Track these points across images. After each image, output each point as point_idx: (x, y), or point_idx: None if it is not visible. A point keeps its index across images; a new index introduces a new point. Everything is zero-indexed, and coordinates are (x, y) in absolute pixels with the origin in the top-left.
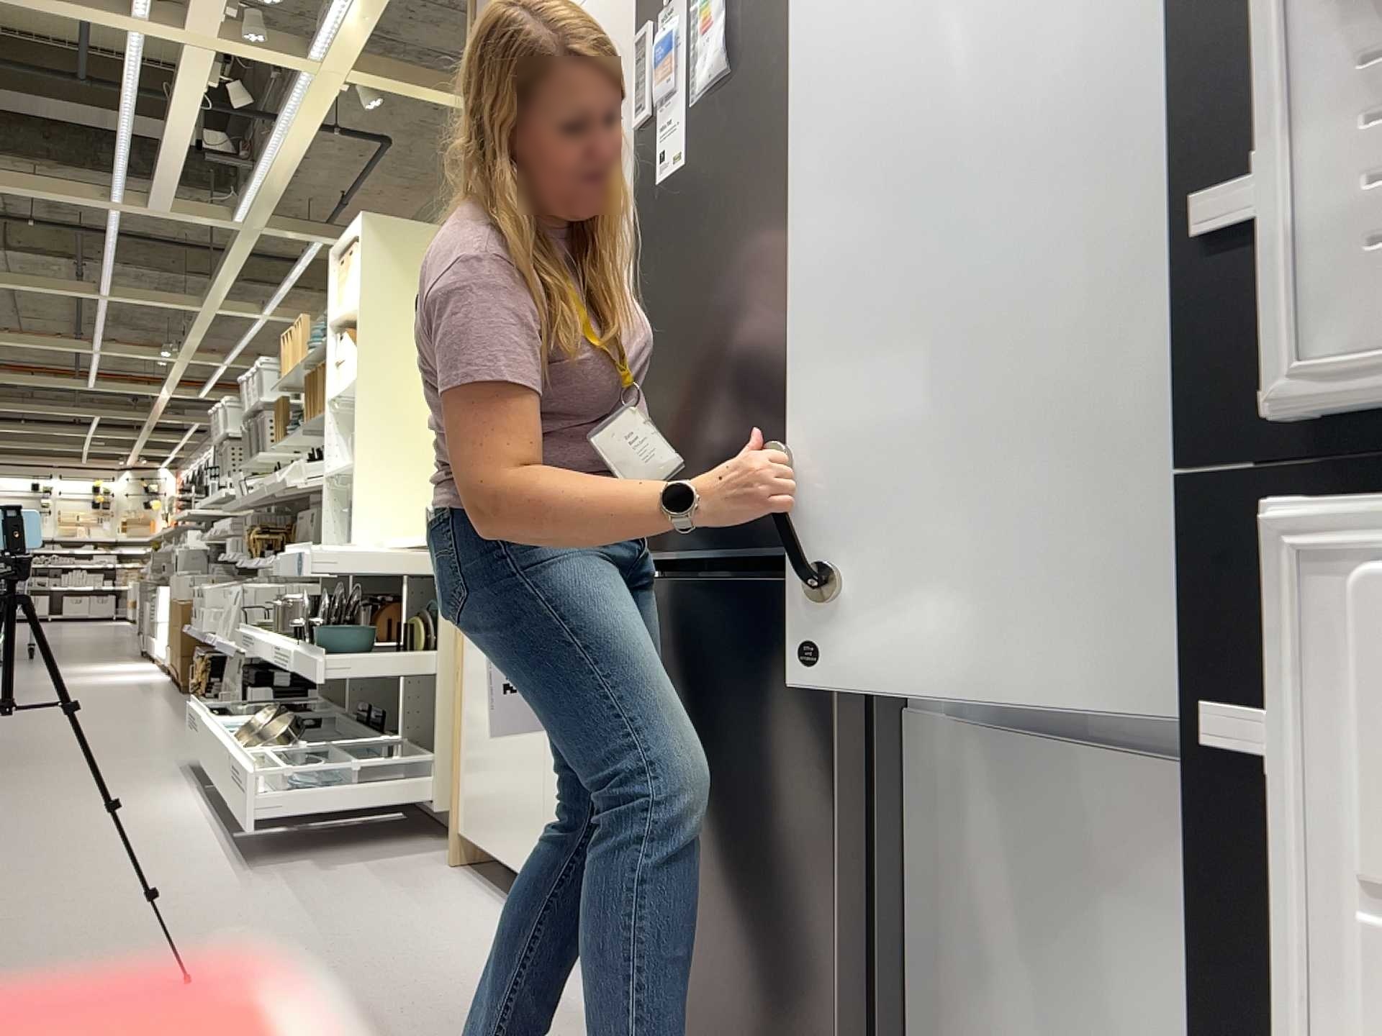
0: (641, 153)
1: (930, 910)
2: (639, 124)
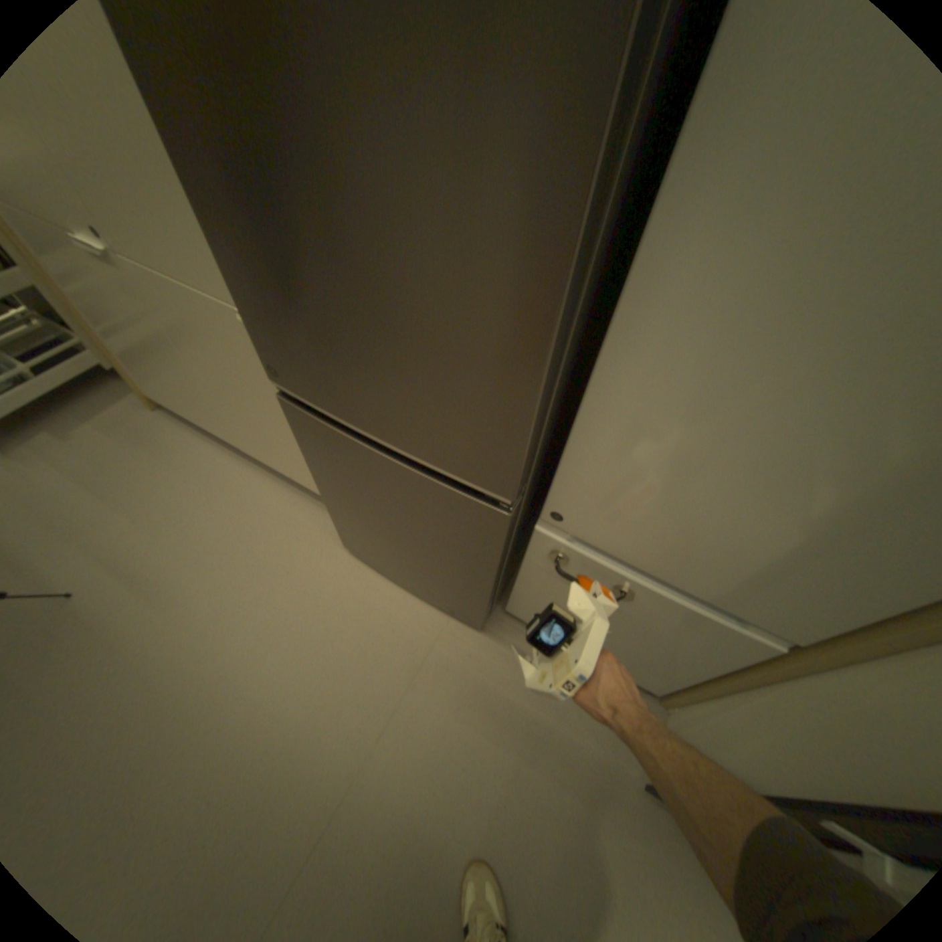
0: None
1: (523, 566)
2: None
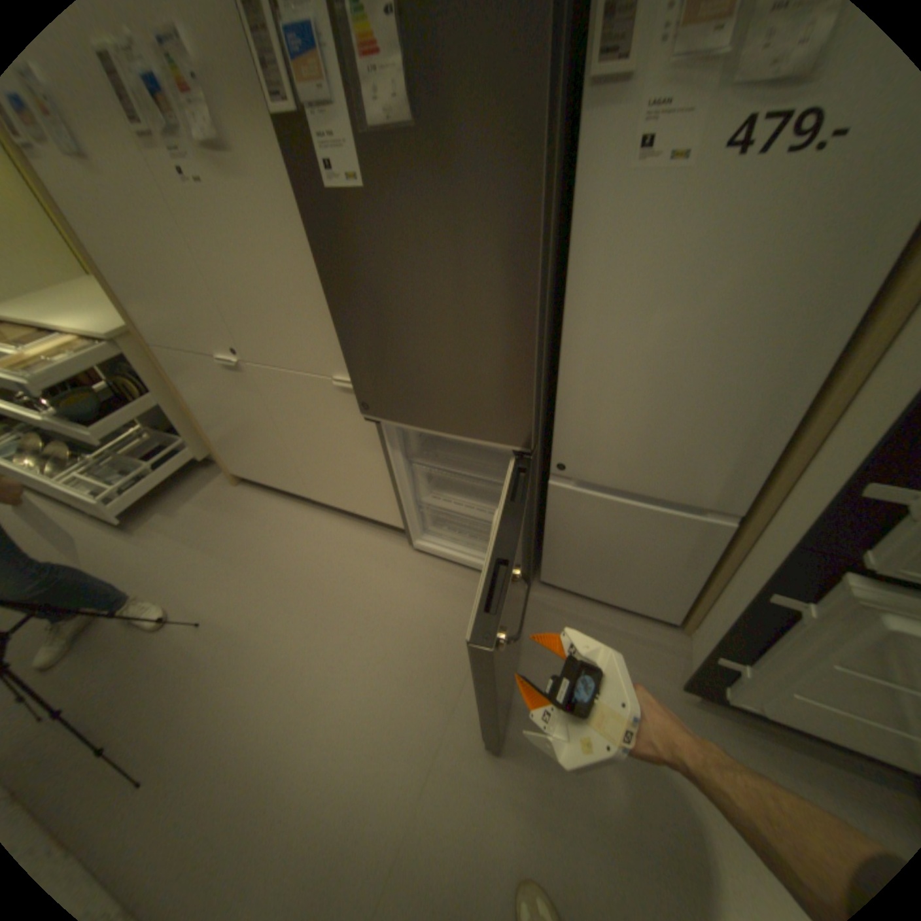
0: (288, 142)
1: (547, 526)
2: (278, 110)
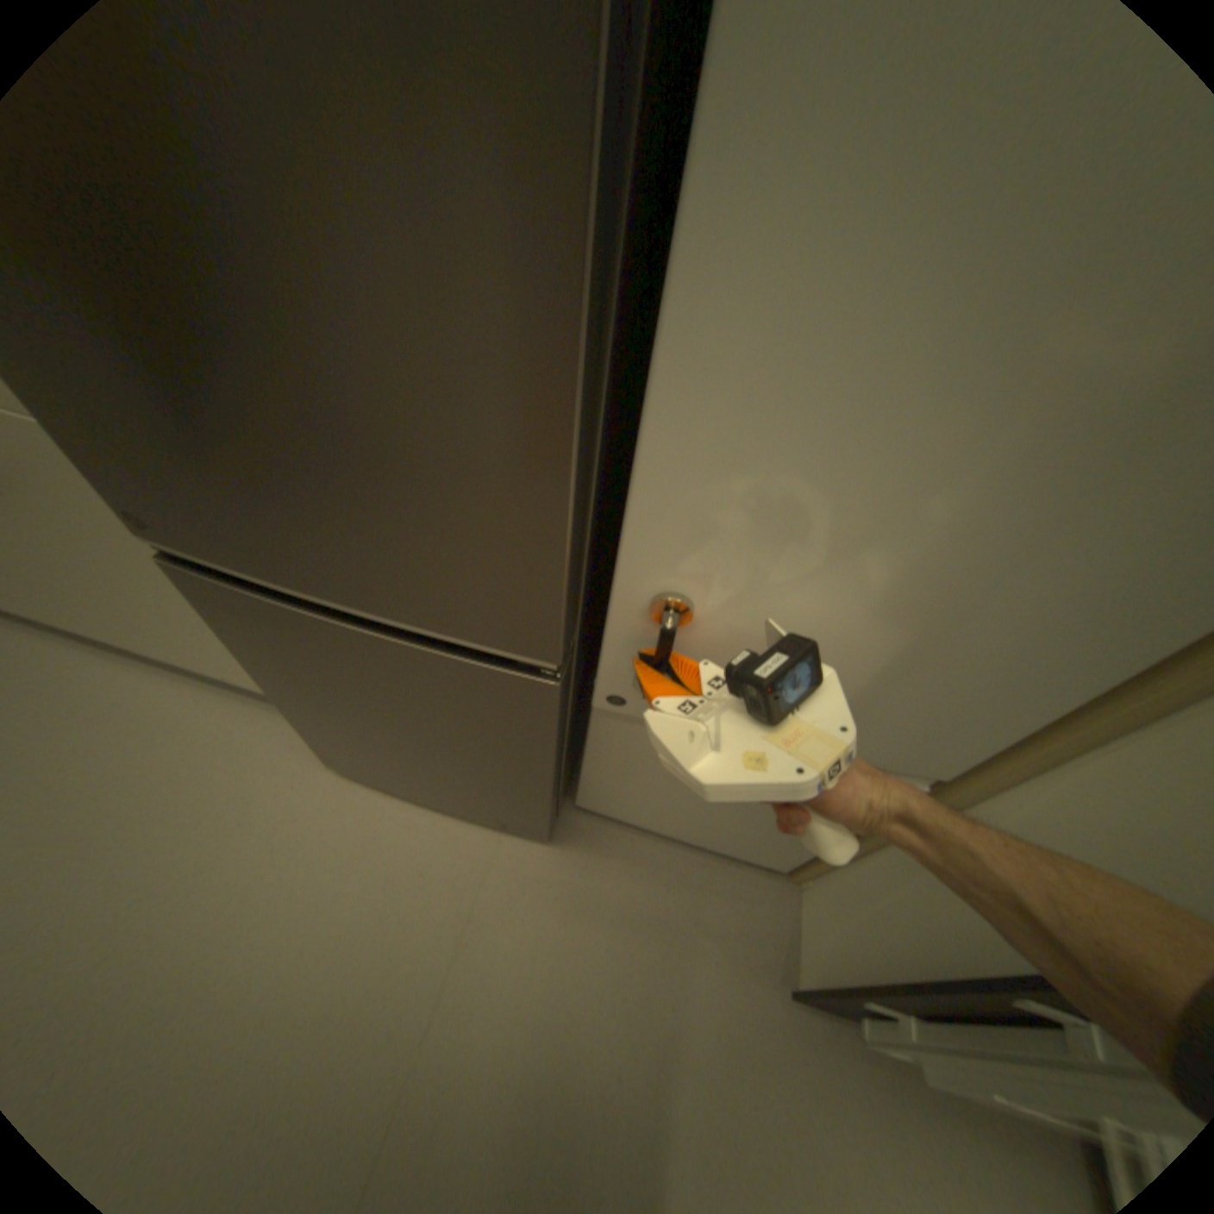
0: None
1: (590, 745)
2: None
